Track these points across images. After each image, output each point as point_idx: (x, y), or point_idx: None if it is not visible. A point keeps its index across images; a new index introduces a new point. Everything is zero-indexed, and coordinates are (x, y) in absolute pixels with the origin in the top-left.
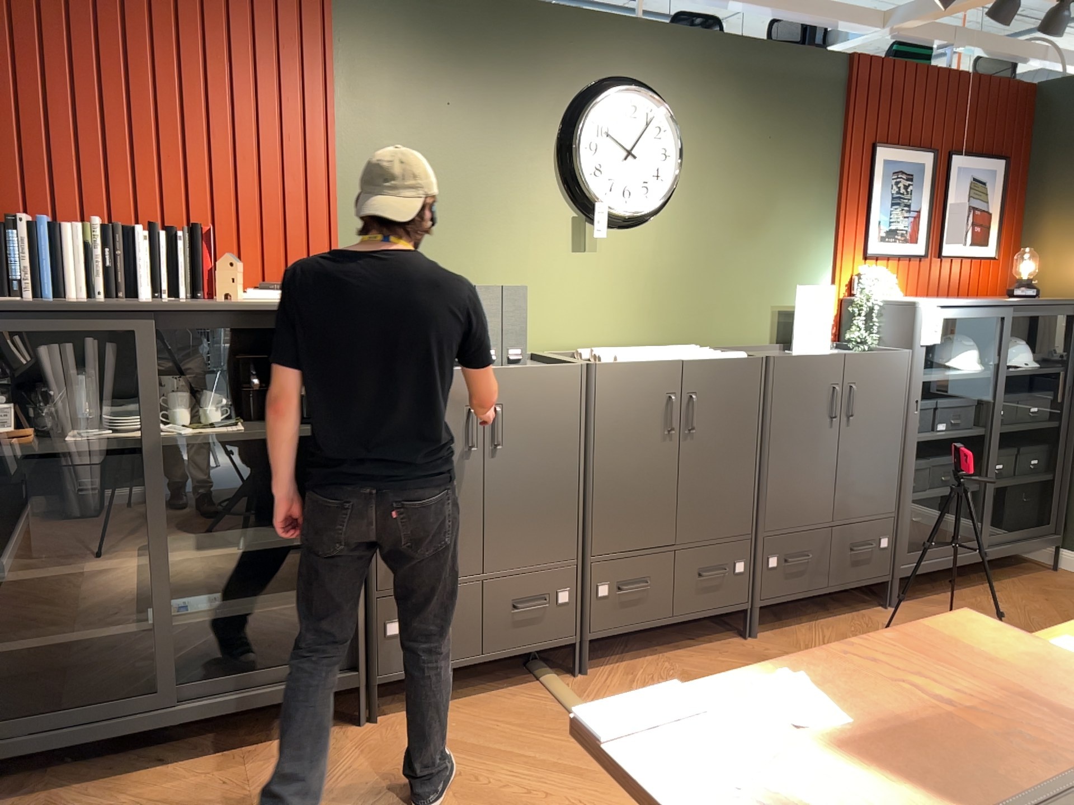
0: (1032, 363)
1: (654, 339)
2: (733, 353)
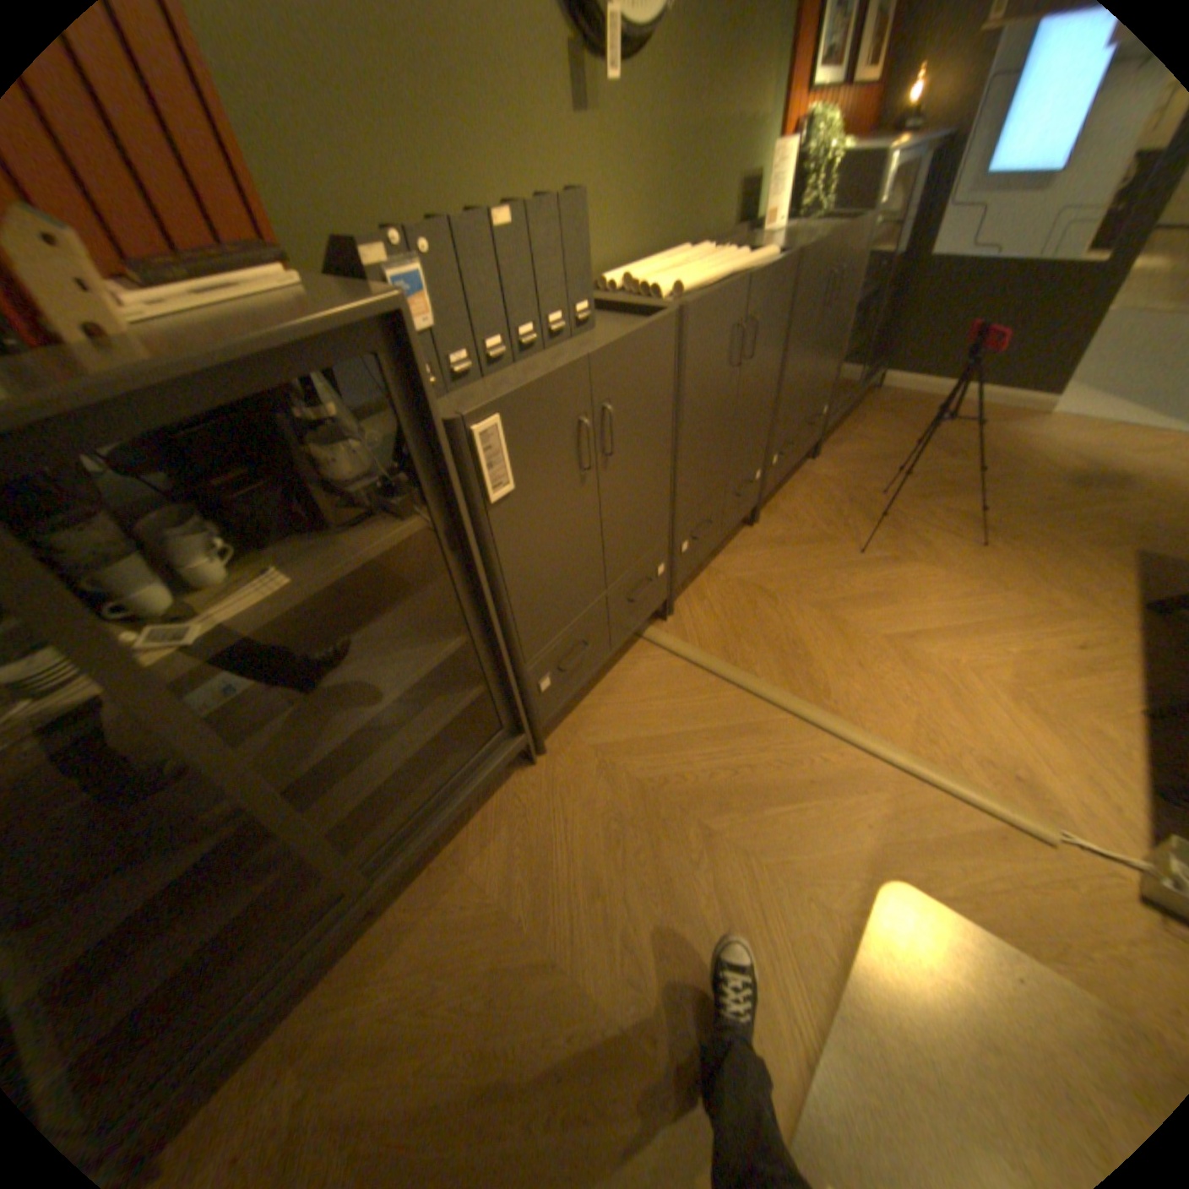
0: (903, 206)
1: (654, 243)
2: (767, 250)
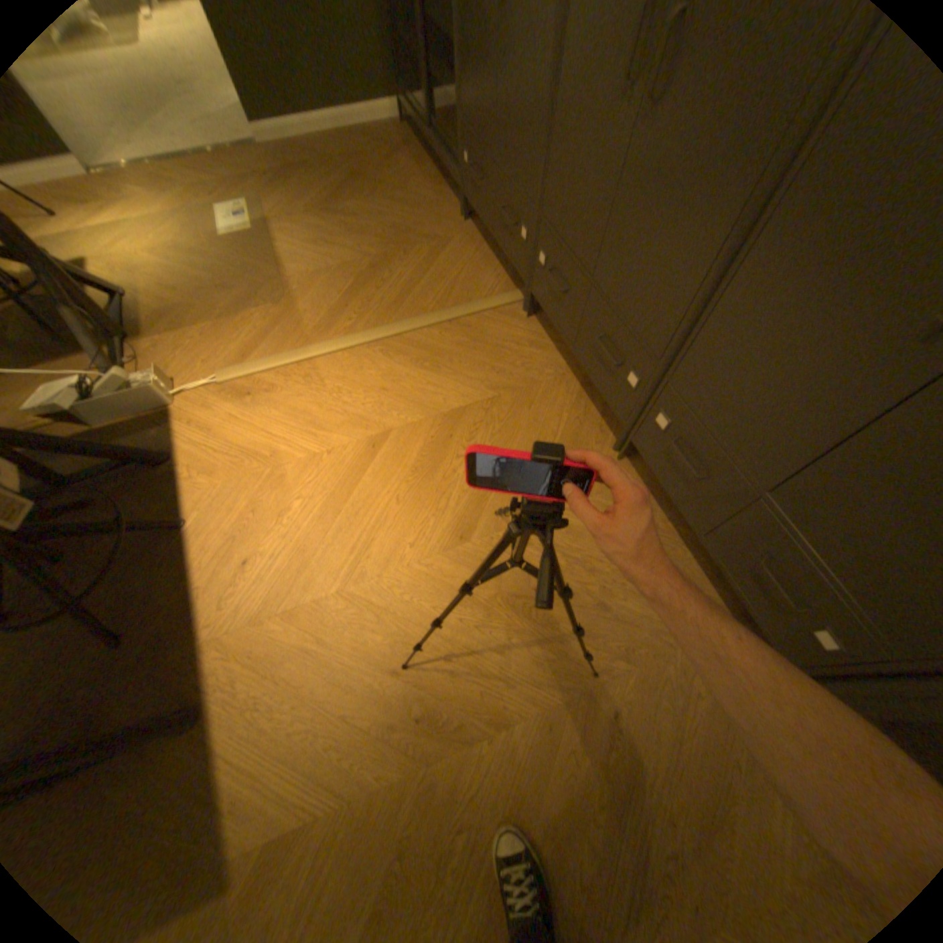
0: None
1: None
2: None
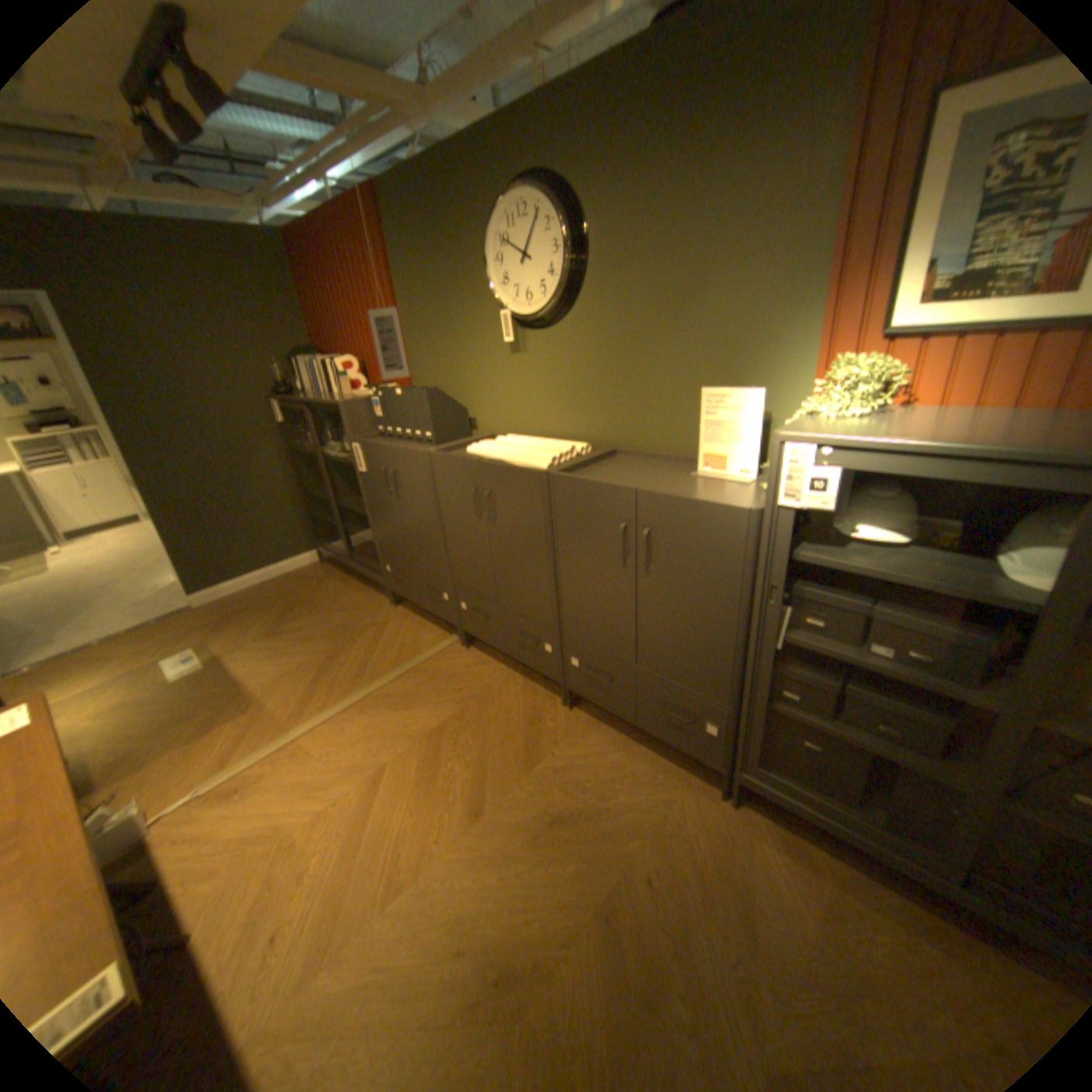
0: None
1: (578, 435)
2: (539, 462)
